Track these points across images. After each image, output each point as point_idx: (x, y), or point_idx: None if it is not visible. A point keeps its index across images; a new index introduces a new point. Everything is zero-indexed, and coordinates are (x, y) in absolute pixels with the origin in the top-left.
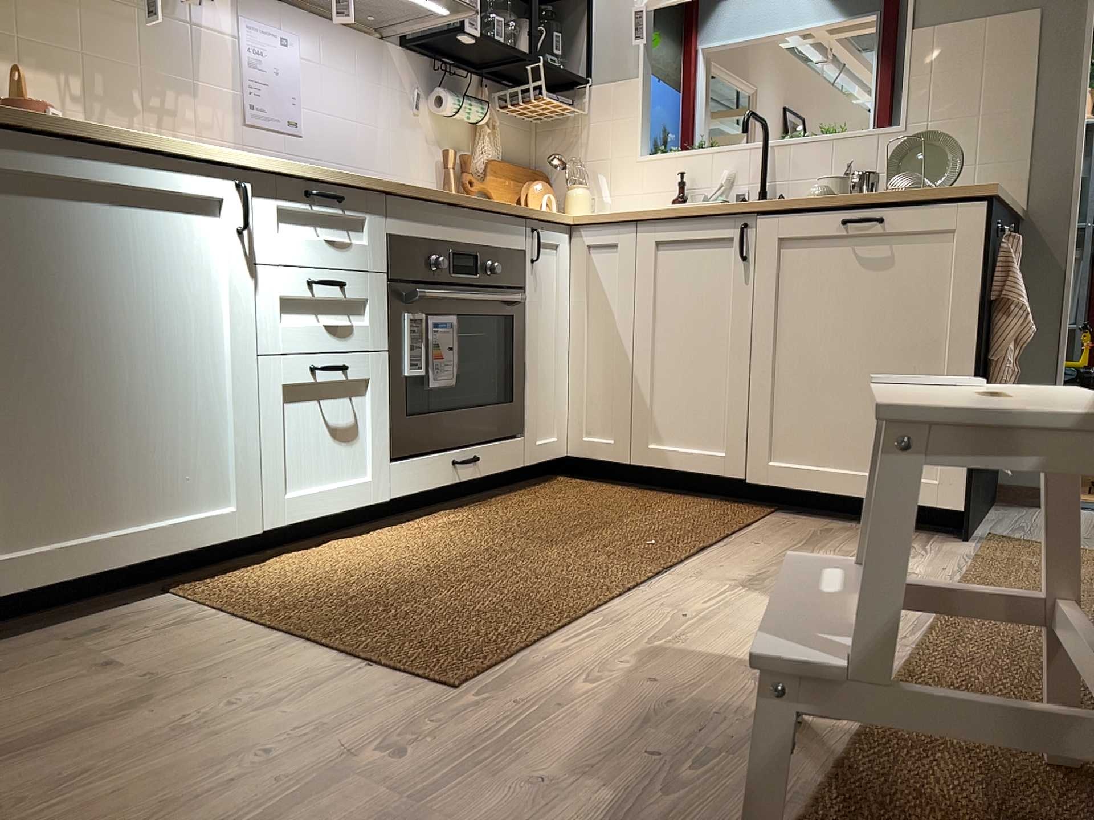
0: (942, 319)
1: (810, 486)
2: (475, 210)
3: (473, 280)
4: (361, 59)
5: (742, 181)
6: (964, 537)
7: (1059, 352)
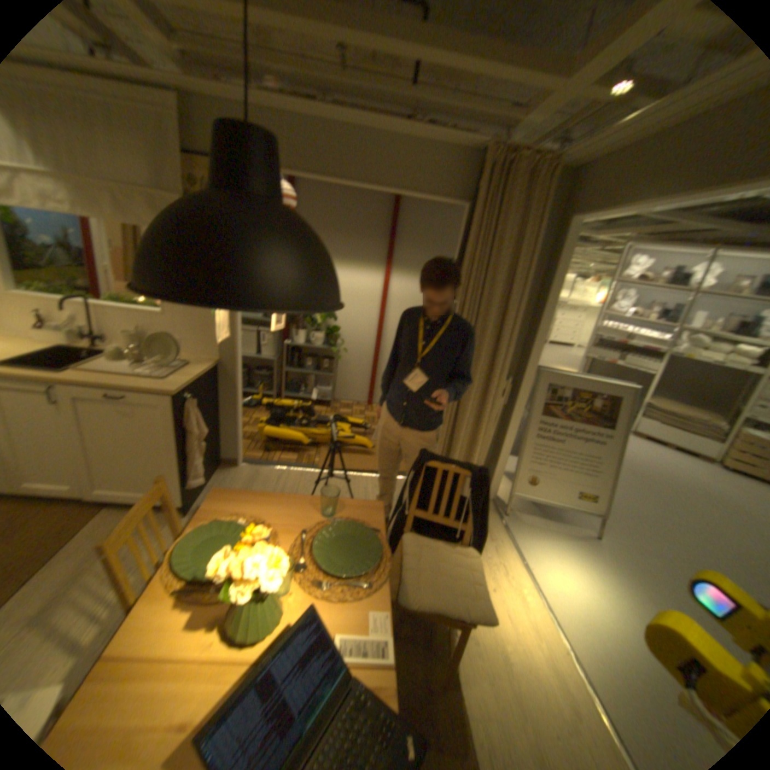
0: (159, 440)
1: (112, 502)
2: None
3: None
4: None
5: (78, 320)
6: (182, 515)
7: (236, 414)
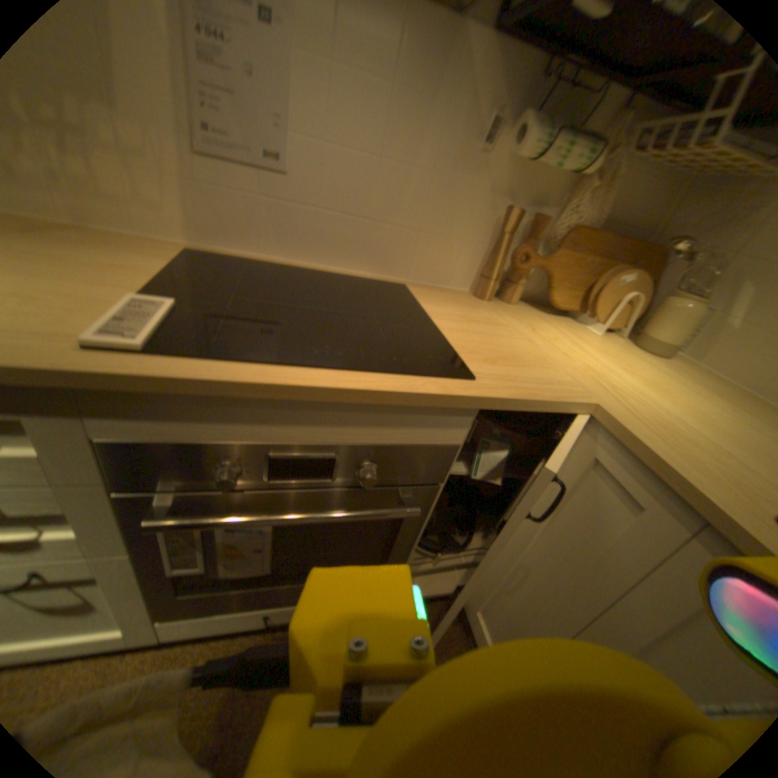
0: None
1: None
2: (336, 407)
3: (322, 484)
4: (407, 52)
5: None
6: None
7: None
